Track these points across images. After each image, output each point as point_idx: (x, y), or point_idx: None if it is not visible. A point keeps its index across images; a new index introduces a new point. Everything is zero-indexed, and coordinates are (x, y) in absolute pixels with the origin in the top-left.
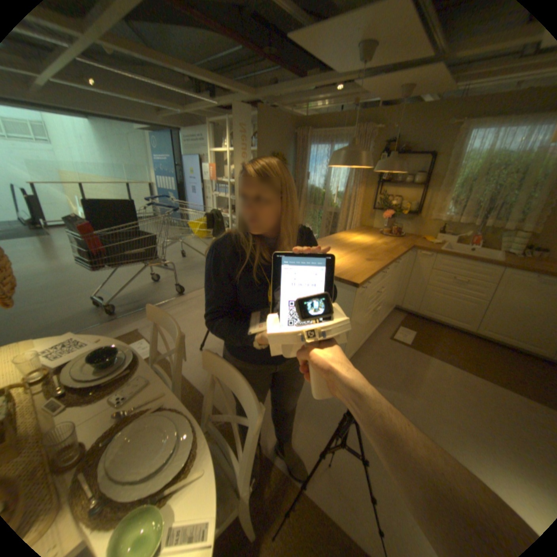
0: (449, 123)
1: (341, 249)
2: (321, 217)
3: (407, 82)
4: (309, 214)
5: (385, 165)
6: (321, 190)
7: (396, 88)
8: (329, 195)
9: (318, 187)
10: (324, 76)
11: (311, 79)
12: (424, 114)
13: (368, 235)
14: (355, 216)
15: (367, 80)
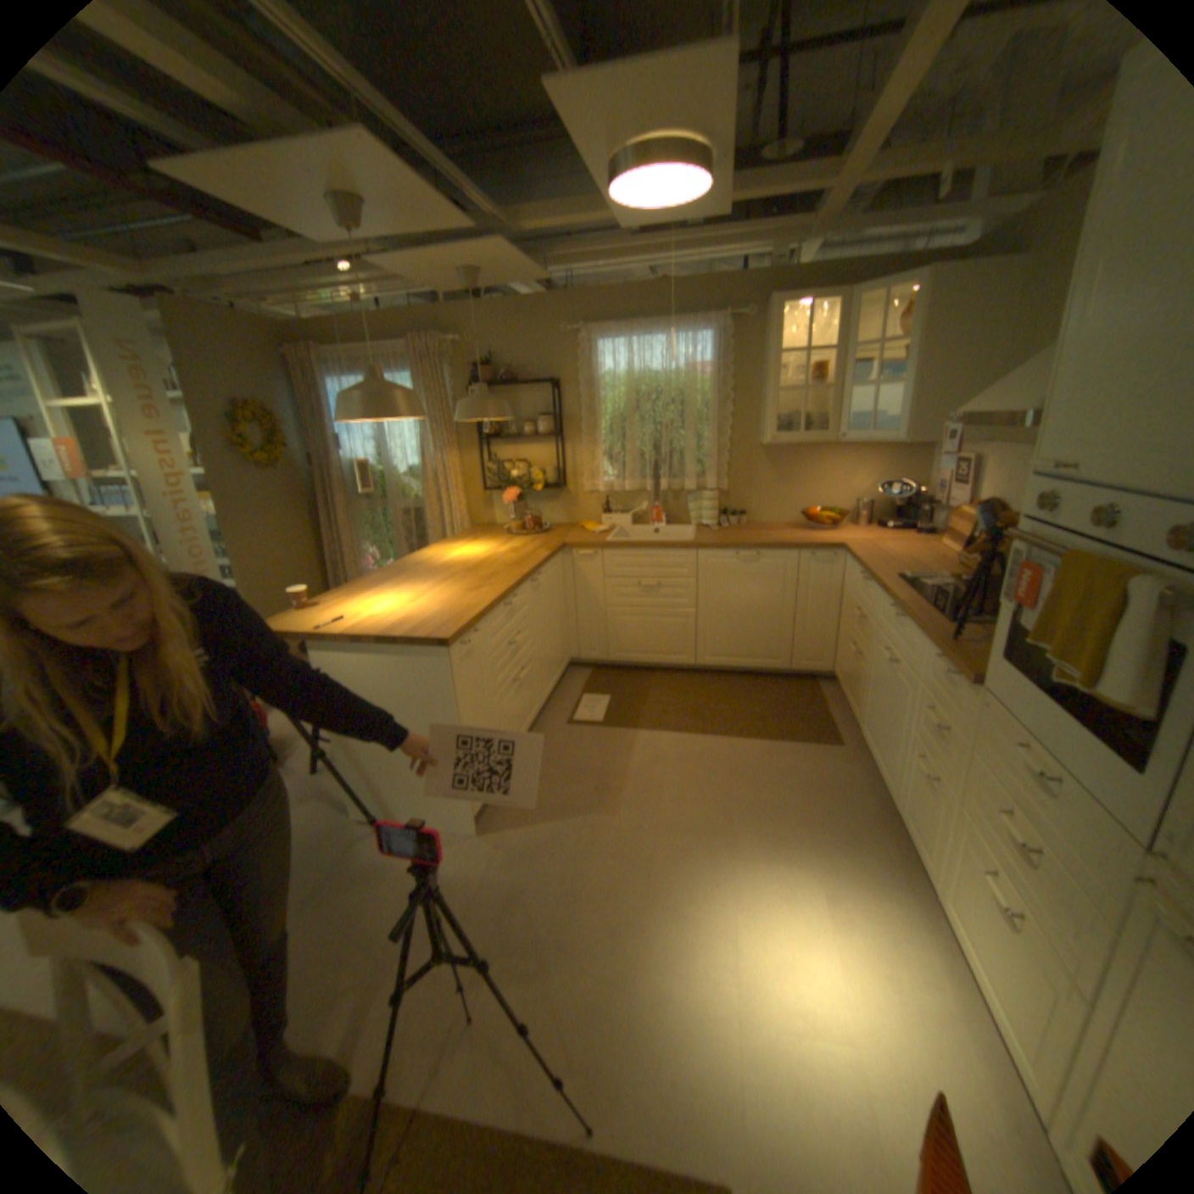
0: (562, 331)
1: (424, 580)
2: (391, 522)
3: (460, 264)
4: (363, 522)
5: (474, 409)
6: (375, 468)
7: (449, 273)
8: (395, 475)
9: (367, 463)
10: (300, 245)
11: (274, 249)
12: (519, 317)
13: (483, 542)
14: (456, 510)
15: (385, 258)
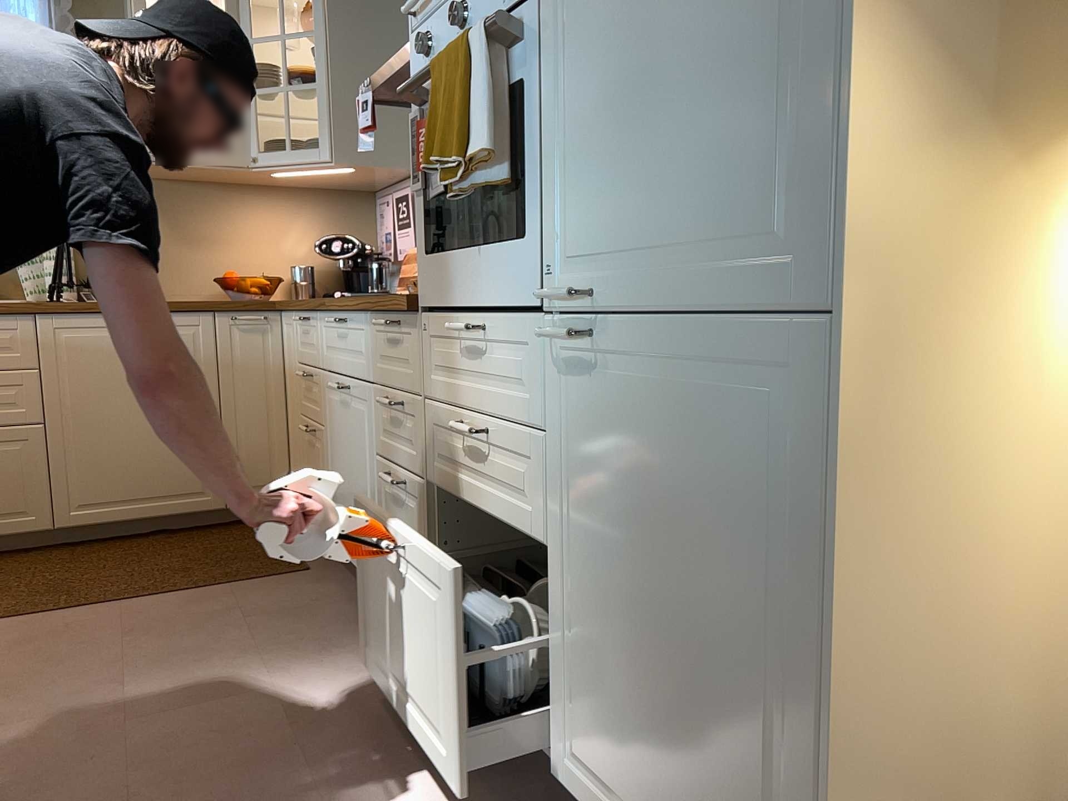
0: None
1: None
2: None
3: None
4: None
5: None
6: None
7: None
8: None
9: None
10: None
11: None
12: None
13: None
14: None
15: None
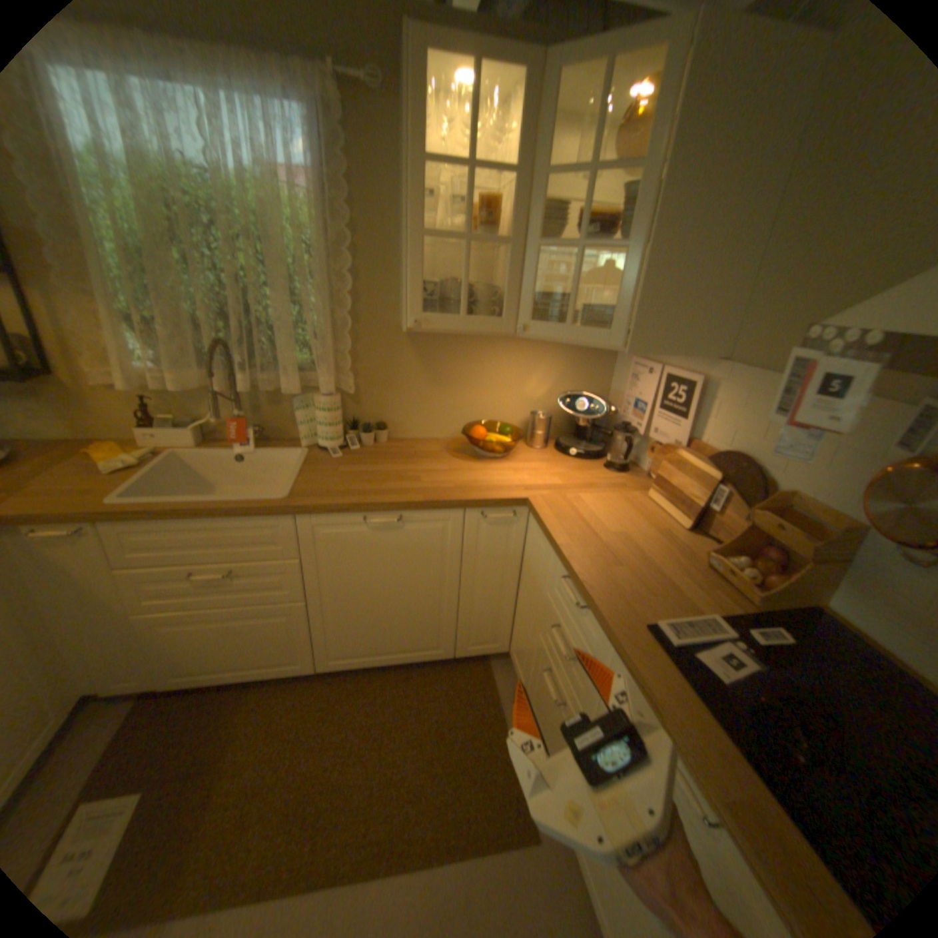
0: None
1: None
2: None
3: None
4: None
5: None
6: None
7: None
8: None
9: None
10: None
11: None
12: None
13: None
14: None
15: None
